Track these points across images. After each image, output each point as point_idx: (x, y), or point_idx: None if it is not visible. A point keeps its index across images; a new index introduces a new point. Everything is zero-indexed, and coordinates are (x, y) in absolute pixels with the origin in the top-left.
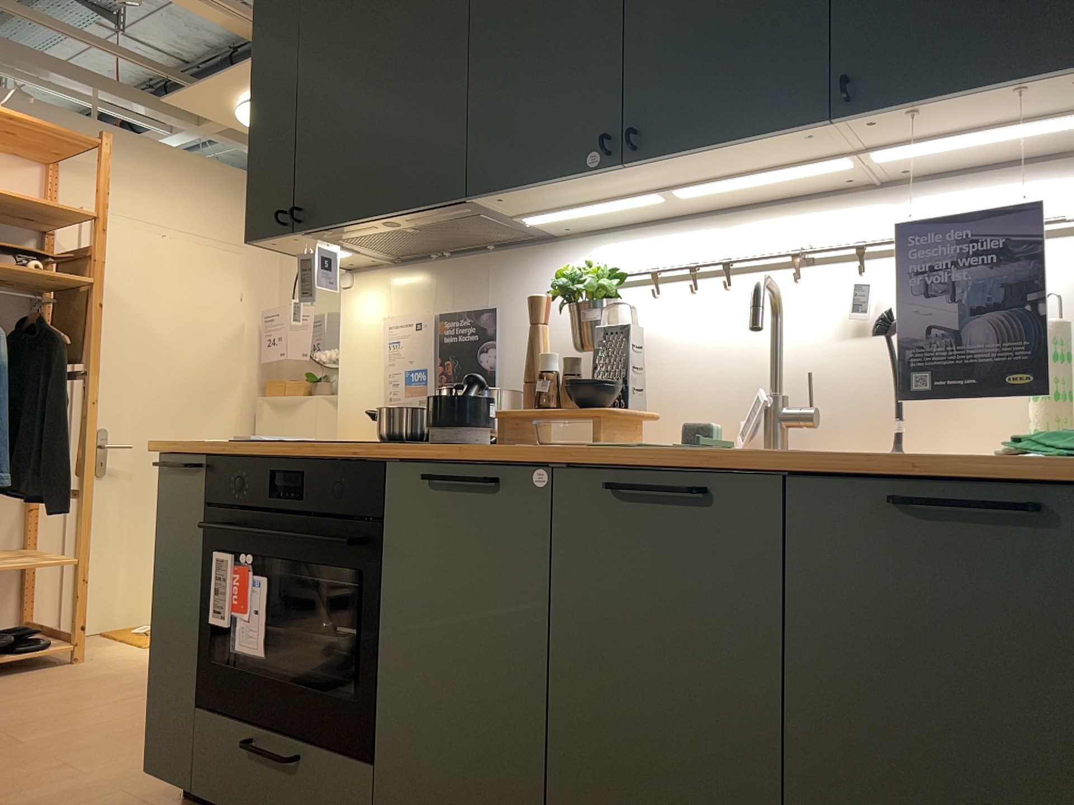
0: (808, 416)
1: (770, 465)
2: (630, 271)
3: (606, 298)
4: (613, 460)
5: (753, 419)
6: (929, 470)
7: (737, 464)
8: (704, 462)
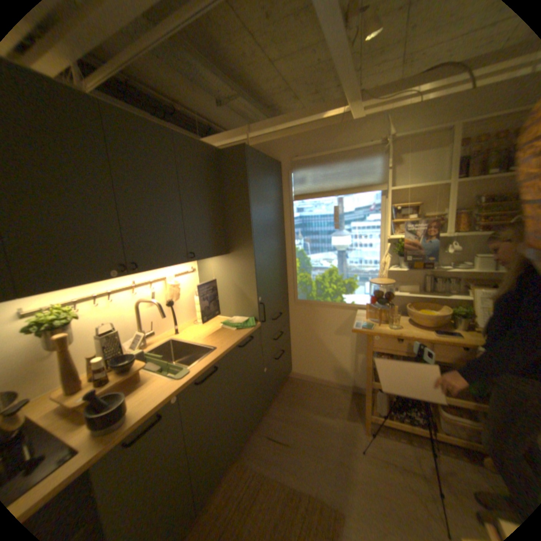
0: (153, 334)
1: (225, 353)
2: (63, 305)
3: (67, 321)
4: (196, 376)
5: (134, 342)
6: (242, 339)
7: (220, 357)
8: (214, 361)
